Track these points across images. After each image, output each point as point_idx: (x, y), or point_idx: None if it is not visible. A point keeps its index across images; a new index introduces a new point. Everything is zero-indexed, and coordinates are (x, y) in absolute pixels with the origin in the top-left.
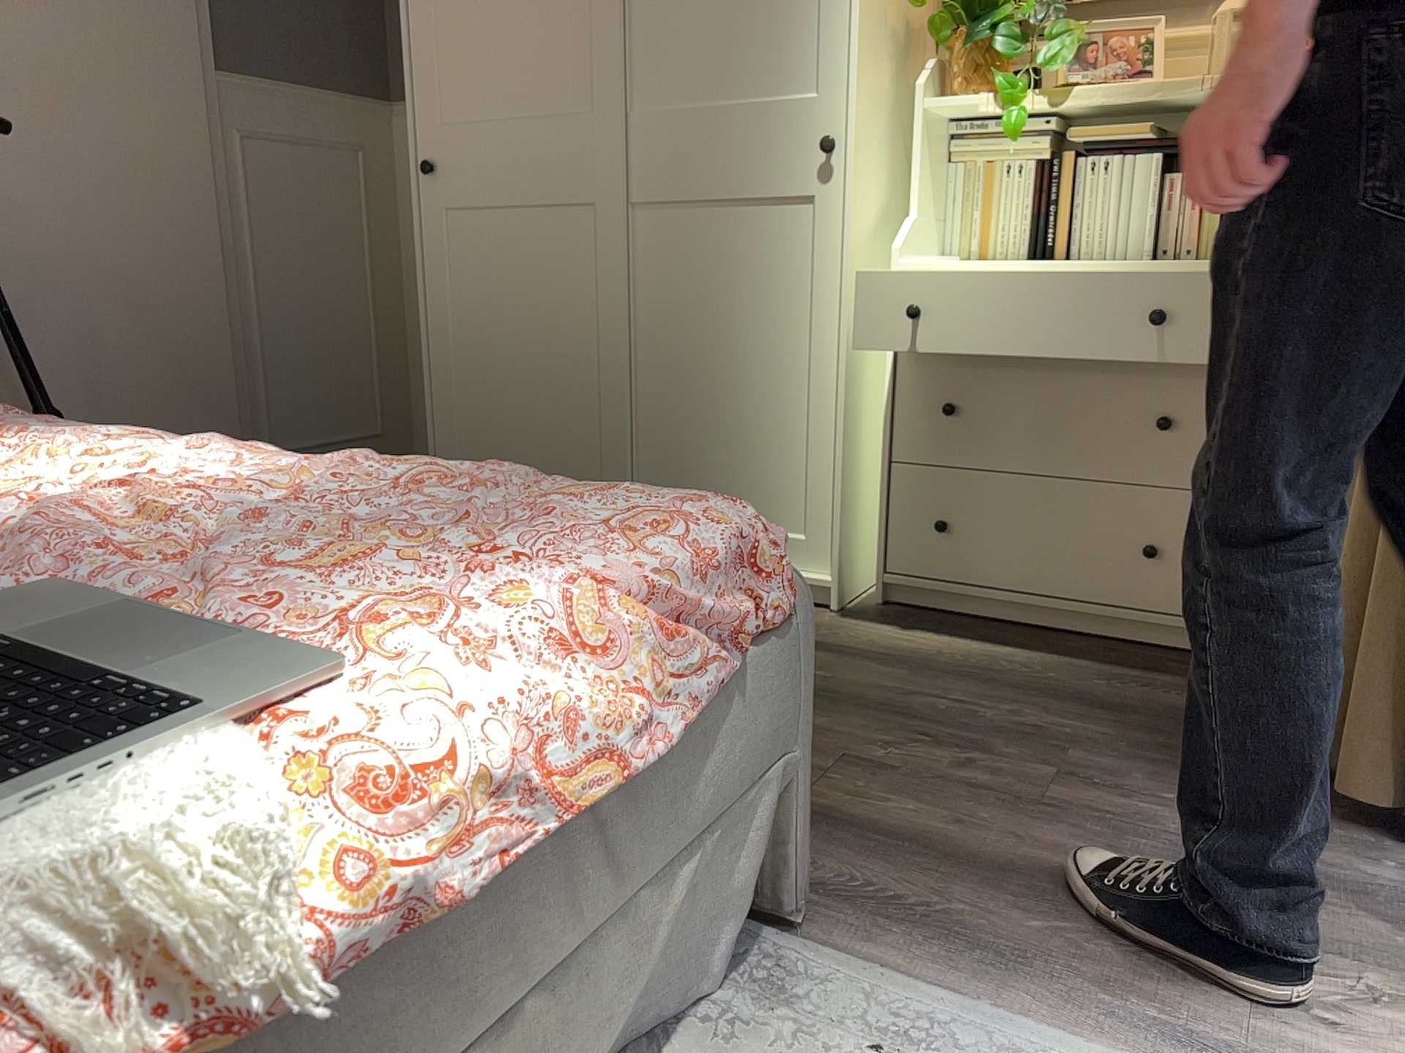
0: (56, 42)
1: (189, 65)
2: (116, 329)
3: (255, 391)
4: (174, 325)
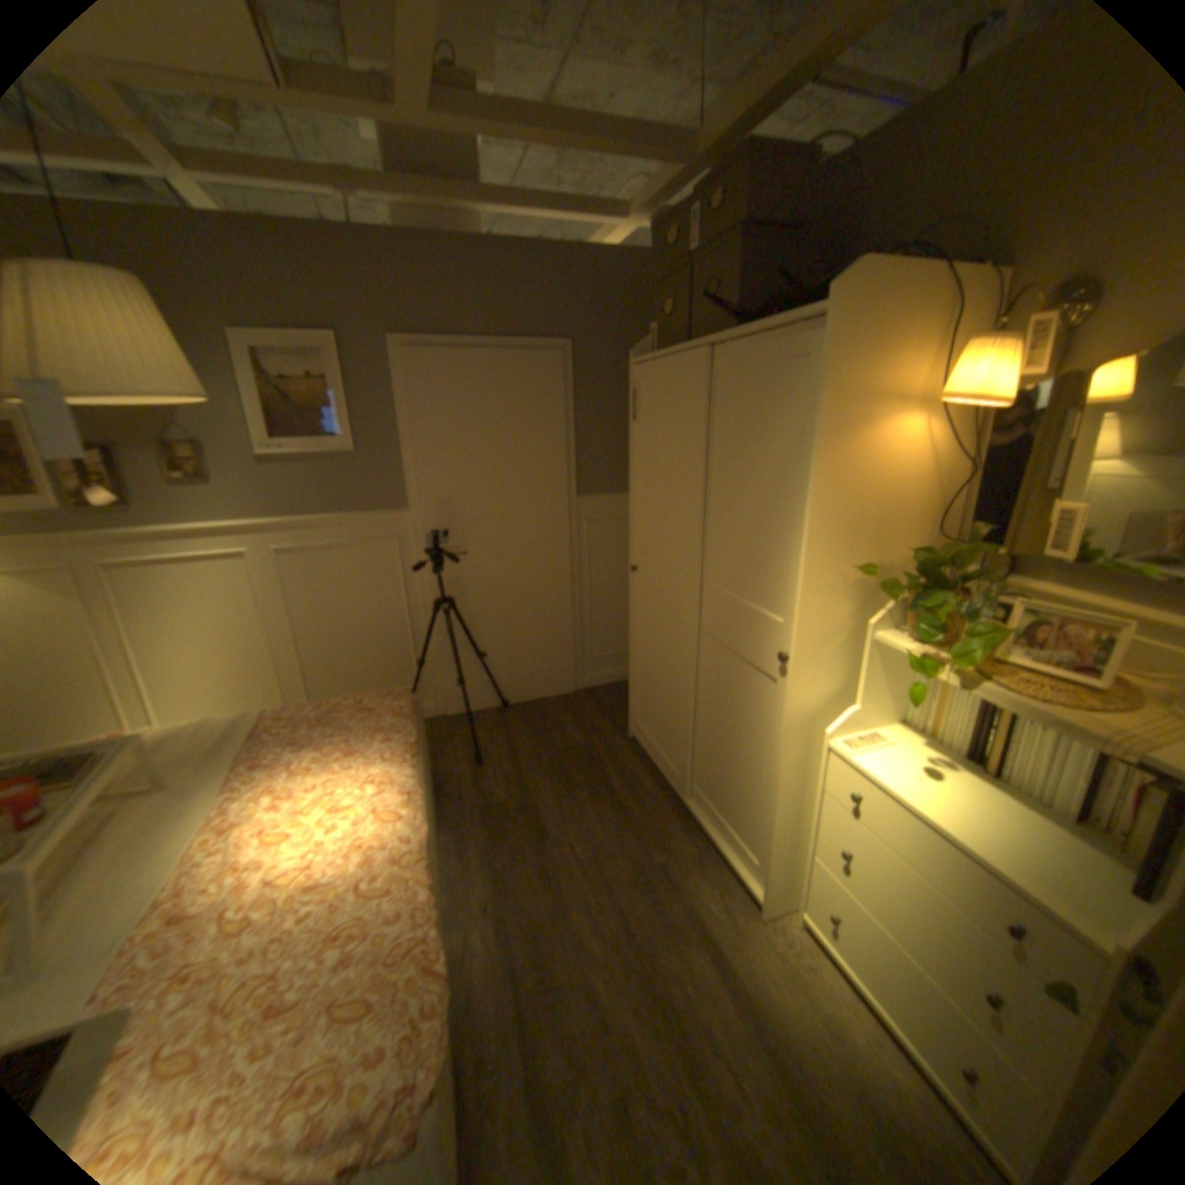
0: (499, 503)
1: (558, 499)
2: (516, 613)
3: (581, 633)
4: (542, 610)
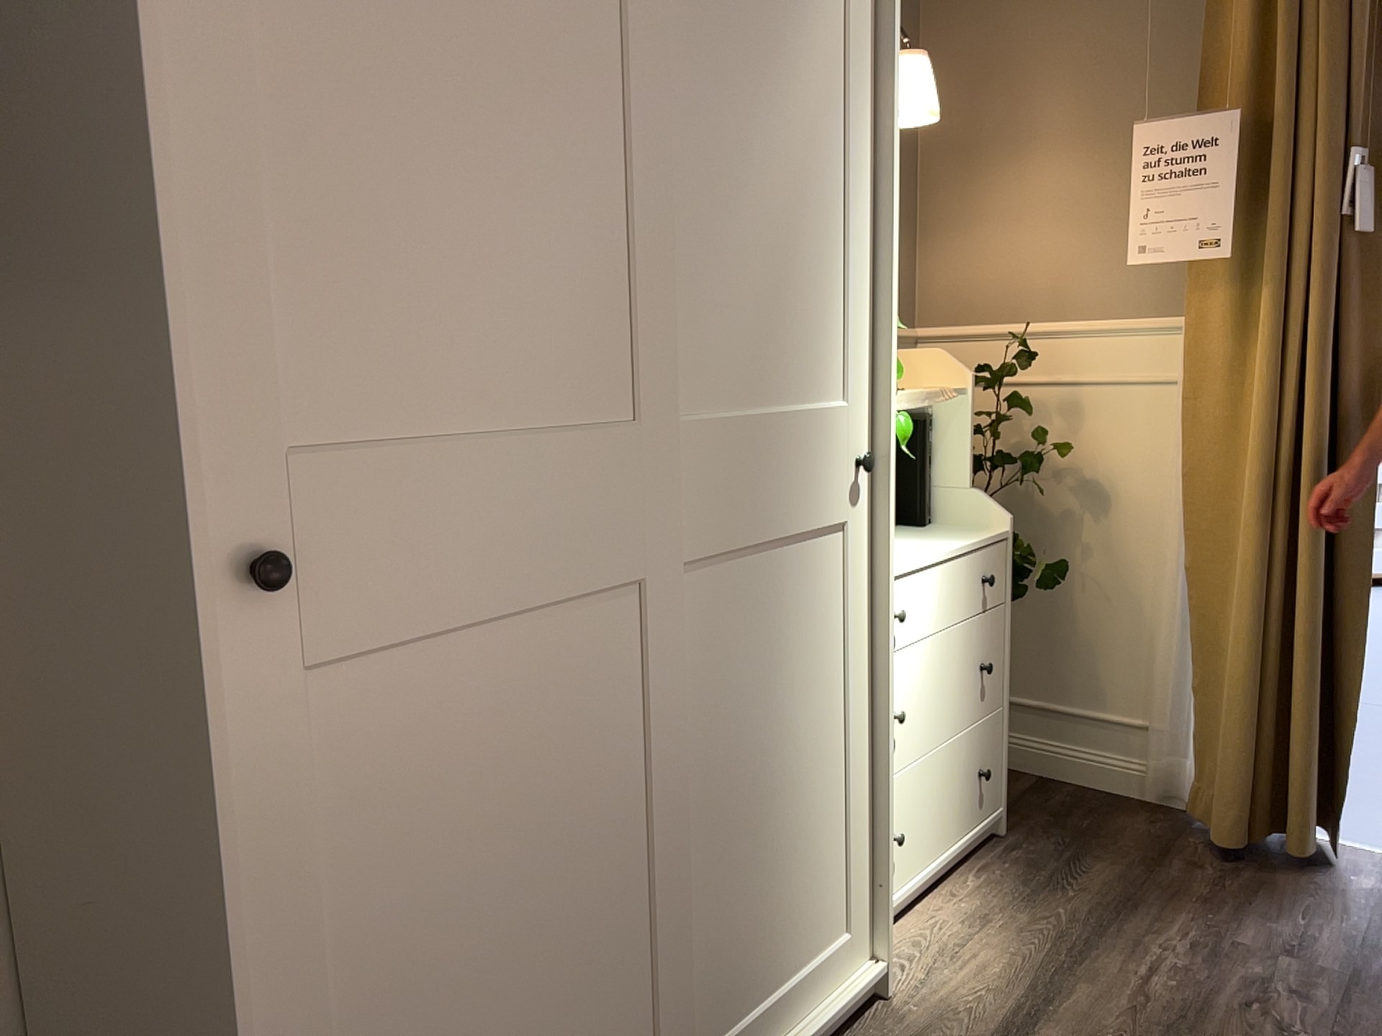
0: None
1: None
2: None
3: None
4: None
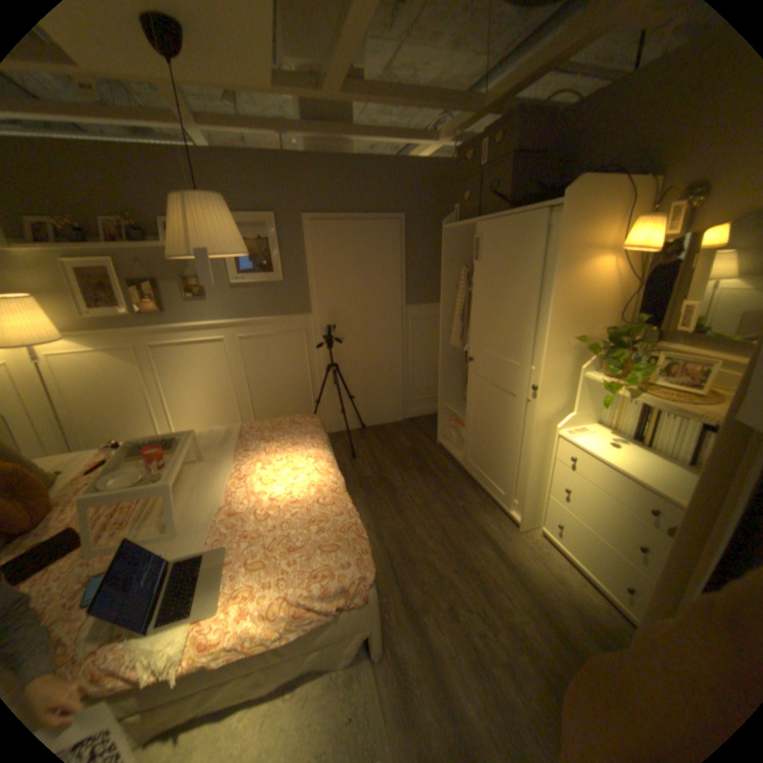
0: (363, 309)
1: (396, 306)
2: (371, 373)
3: (407, 385)
4: (386, 371)
